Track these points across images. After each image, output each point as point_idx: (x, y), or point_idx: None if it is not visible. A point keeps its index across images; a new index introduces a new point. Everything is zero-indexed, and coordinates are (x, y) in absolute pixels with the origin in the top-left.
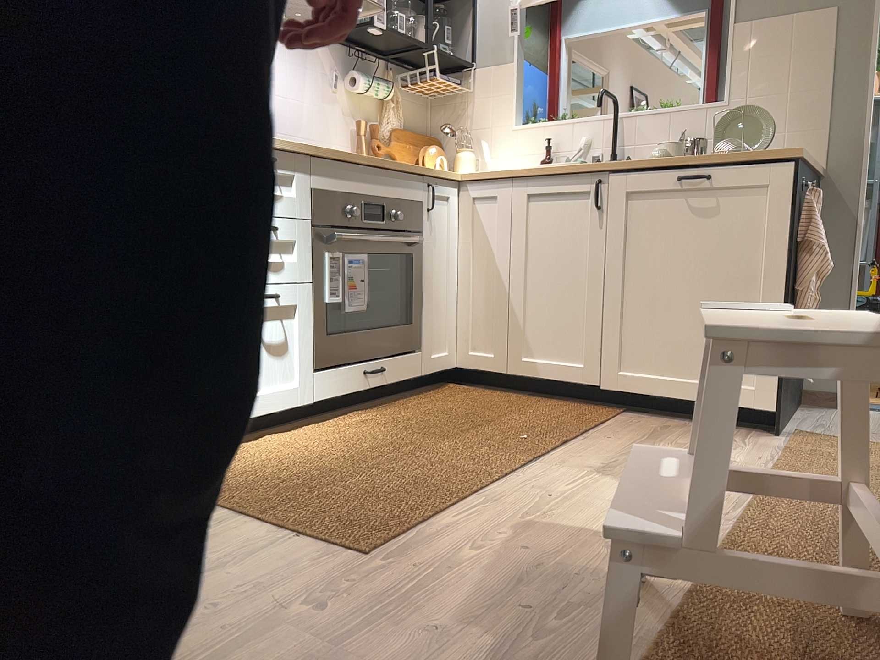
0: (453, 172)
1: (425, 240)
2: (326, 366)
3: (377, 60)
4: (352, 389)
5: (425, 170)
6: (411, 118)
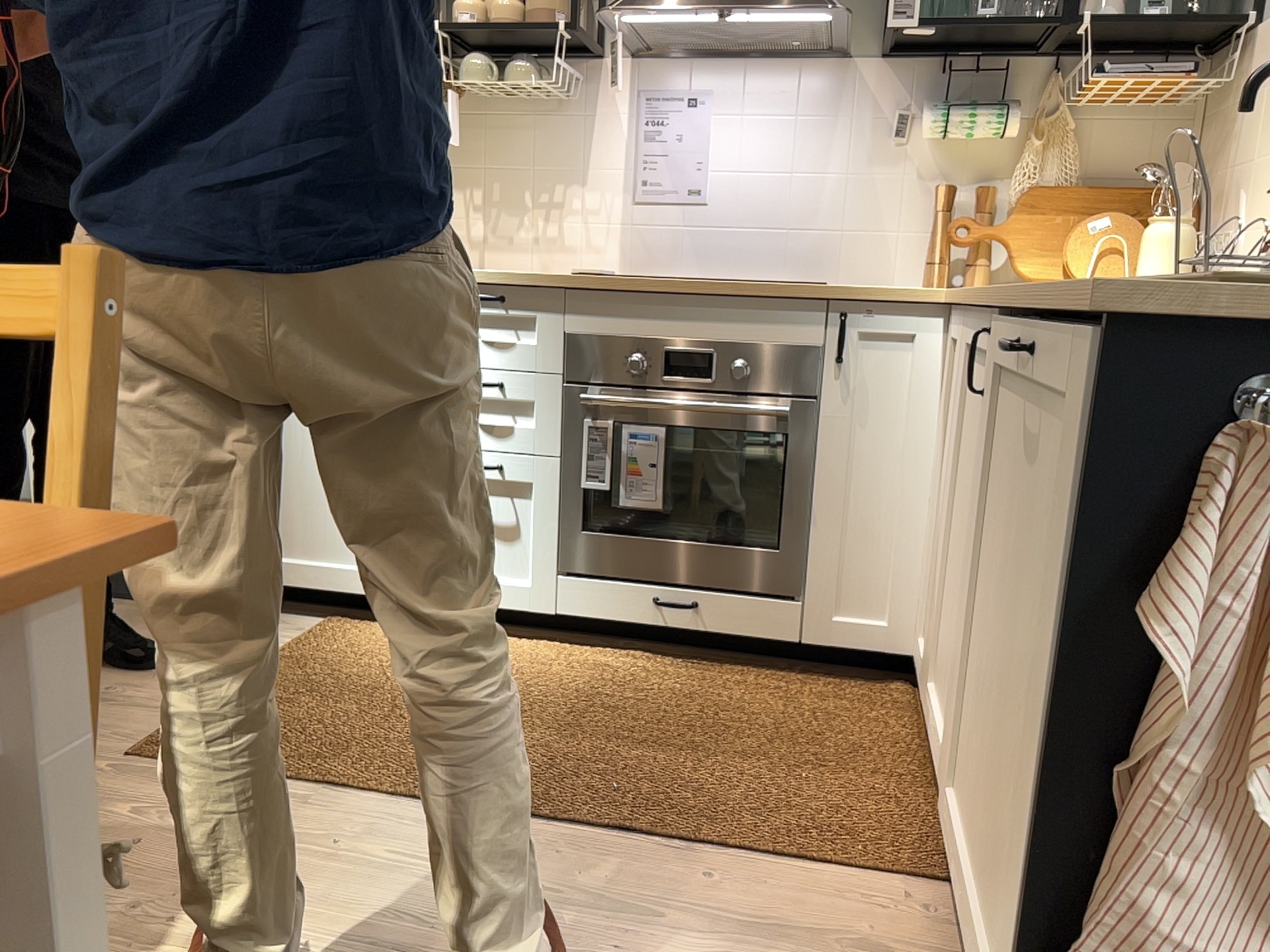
0: (944, 291)
1: (830, 415)
2: (598, 576)
3: (1025, 58)
4: (628, 621)
5: (824, 294)
6: (1124, 154)
